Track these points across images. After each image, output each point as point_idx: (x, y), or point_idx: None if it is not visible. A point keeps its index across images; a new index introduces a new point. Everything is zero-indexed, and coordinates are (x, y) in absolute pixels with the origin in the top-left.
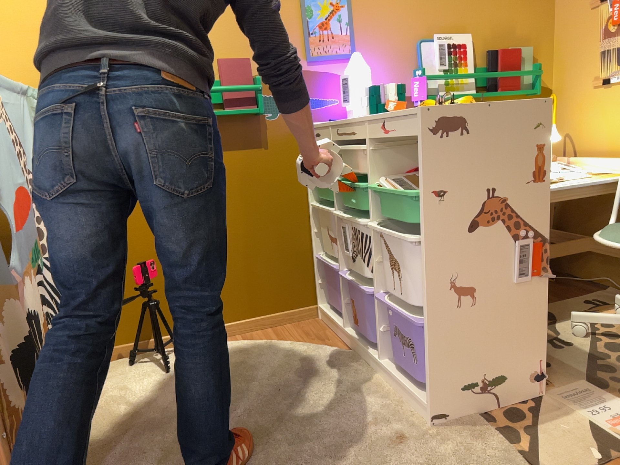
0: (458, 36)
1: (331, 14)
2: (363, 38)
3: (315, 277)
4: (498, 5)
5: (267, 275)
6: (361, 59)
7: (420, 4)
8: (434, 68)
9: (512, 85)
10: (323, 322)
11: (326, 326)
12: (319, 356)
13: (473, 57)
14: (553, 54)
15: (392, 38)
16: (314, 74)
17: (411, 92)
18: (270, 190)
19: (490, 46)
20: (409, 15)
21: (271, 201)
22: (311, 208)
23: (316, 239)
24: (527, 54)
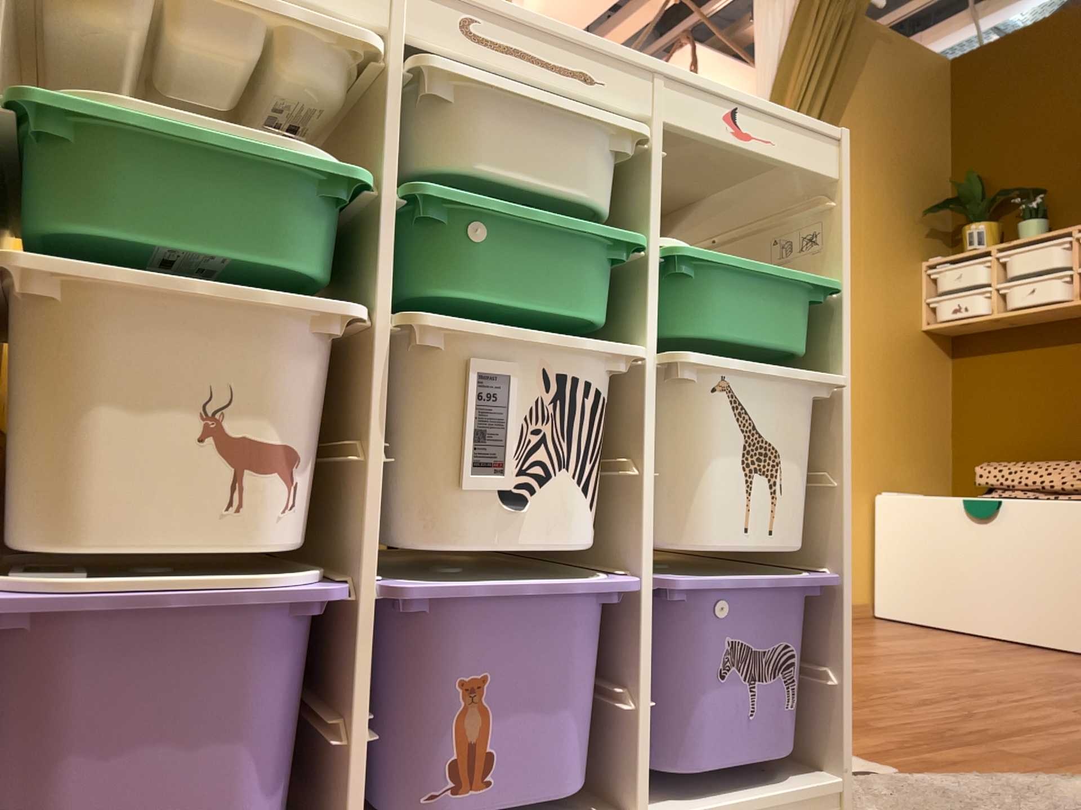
0: None
1: None
2: None
3: None
4: None
5: None
6: None
7: None
8: None
9: None
10: None
11: None
12: None
13: None
14: None
15: None
16: None
17: None
18: None
19: None
20: None
21: None
22: None
23: None
24: None
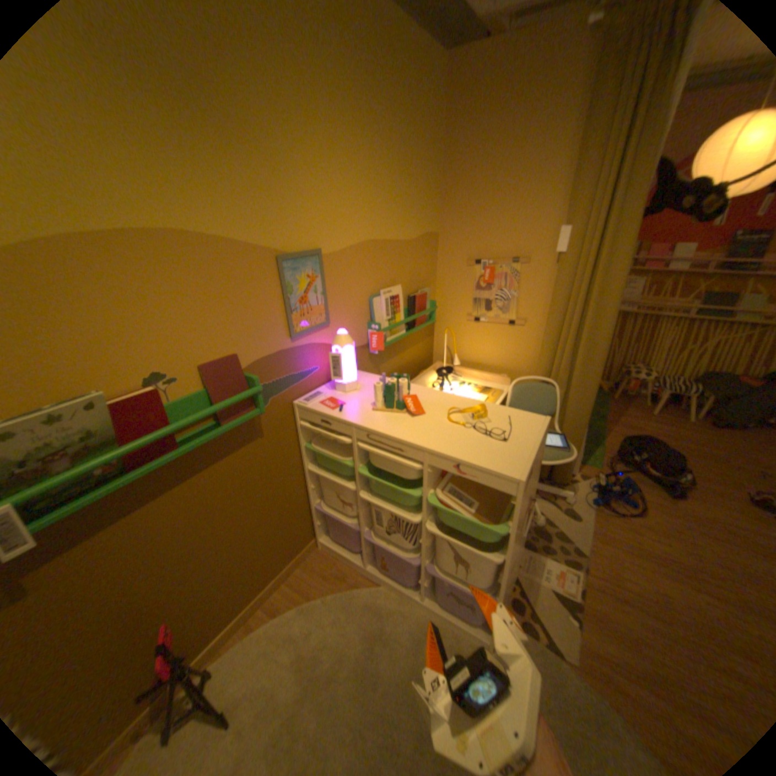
0: (394, 288)
1: (309, 287)
2: (334, 304)
3: (312, 520)
4: (413, 256)
5: (276, 544)
6: (349, 338)
7: (370, 264)
8: (382, 319)
9: (422, 320)
10: (327, 553)
11: (334, 558)
12: (360, 607)
13: (403, 303)
14: (437, 289)
15: (353, 298)
16: (298, 350)
17: (367, 341)
18: (270, 473)
19: (408, 291)
20: (364, 275)
21: (272, 482)
22: (308, 471)
23: (313, 492)
24: (428, 294)
